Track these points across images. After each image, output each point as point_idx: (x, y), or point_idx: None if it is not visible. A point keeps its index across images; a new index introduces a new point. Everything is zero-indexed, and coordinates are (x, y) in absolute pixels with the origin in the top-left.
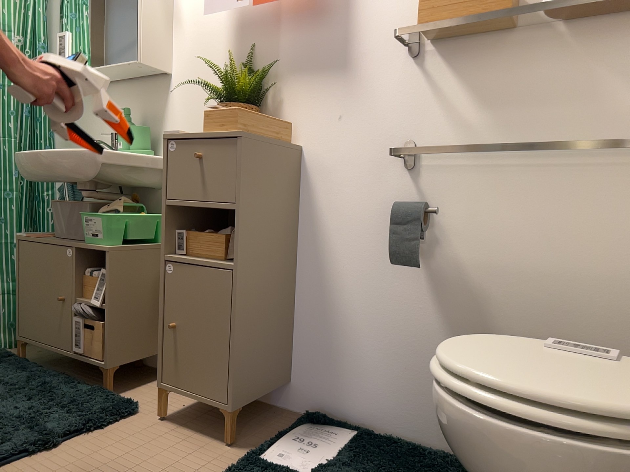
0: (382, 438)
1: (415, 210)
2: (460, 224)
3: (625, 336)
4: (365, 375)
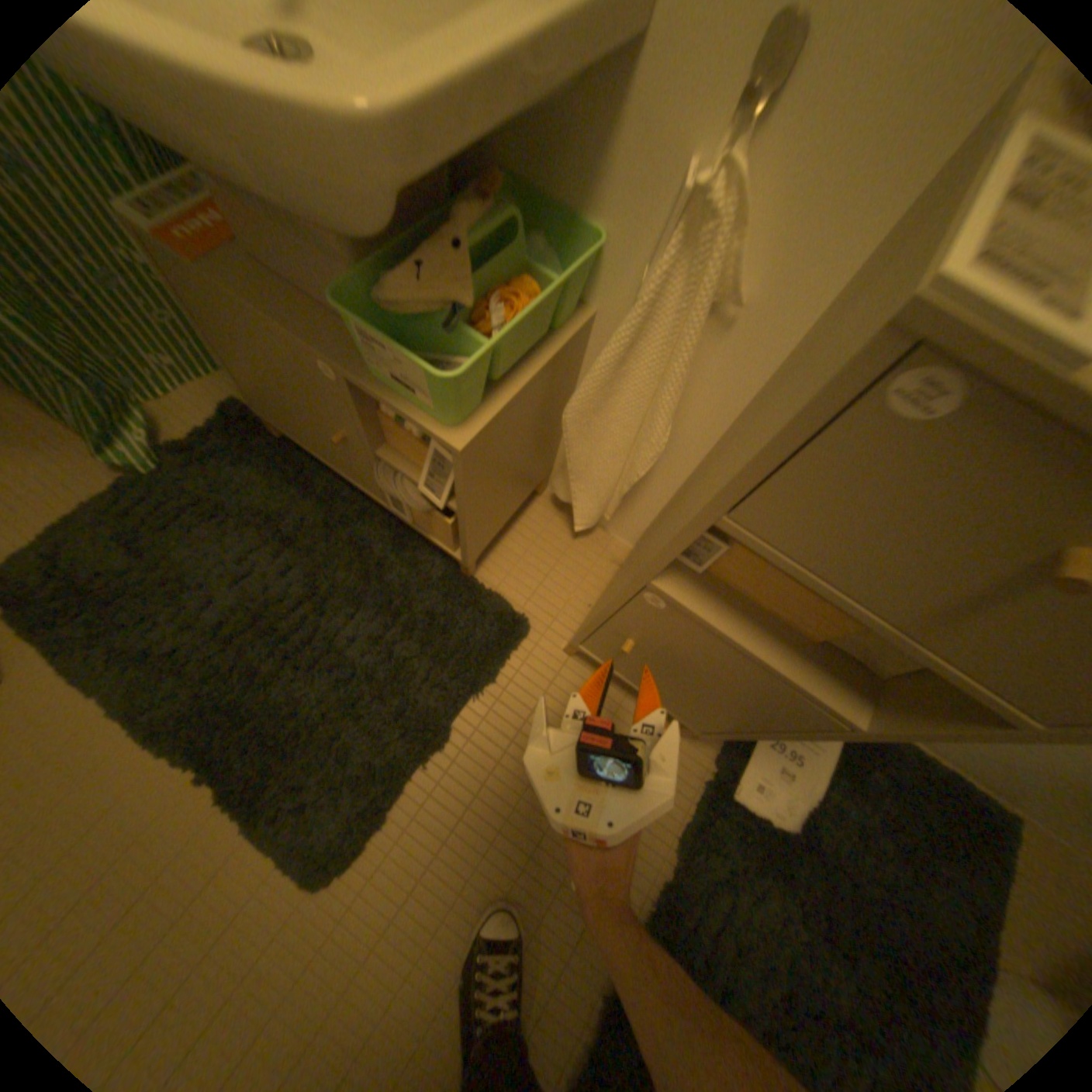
0: None
1: None
2: None
3: None
4: None
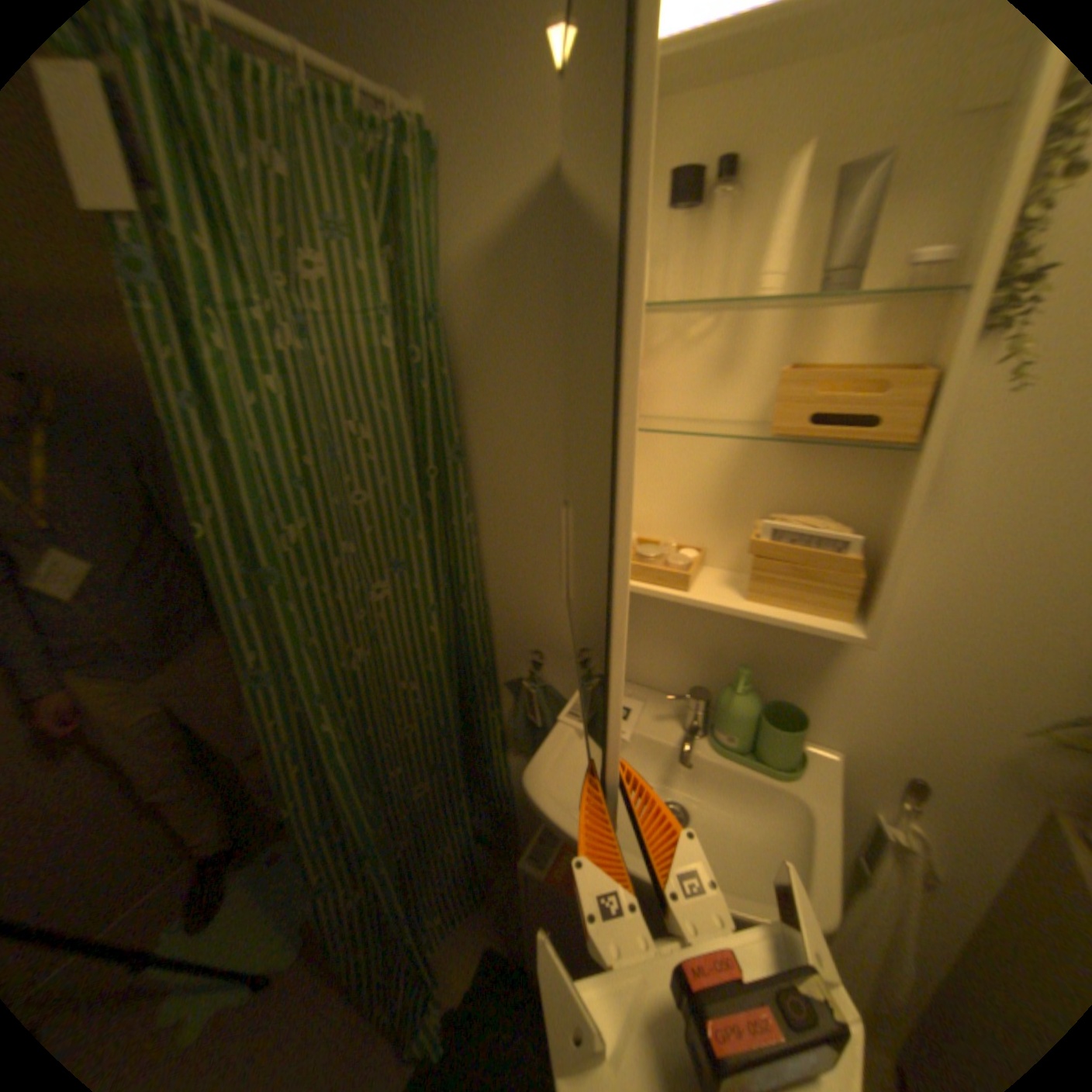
0: None
1: None
2: None
3: None
4: None
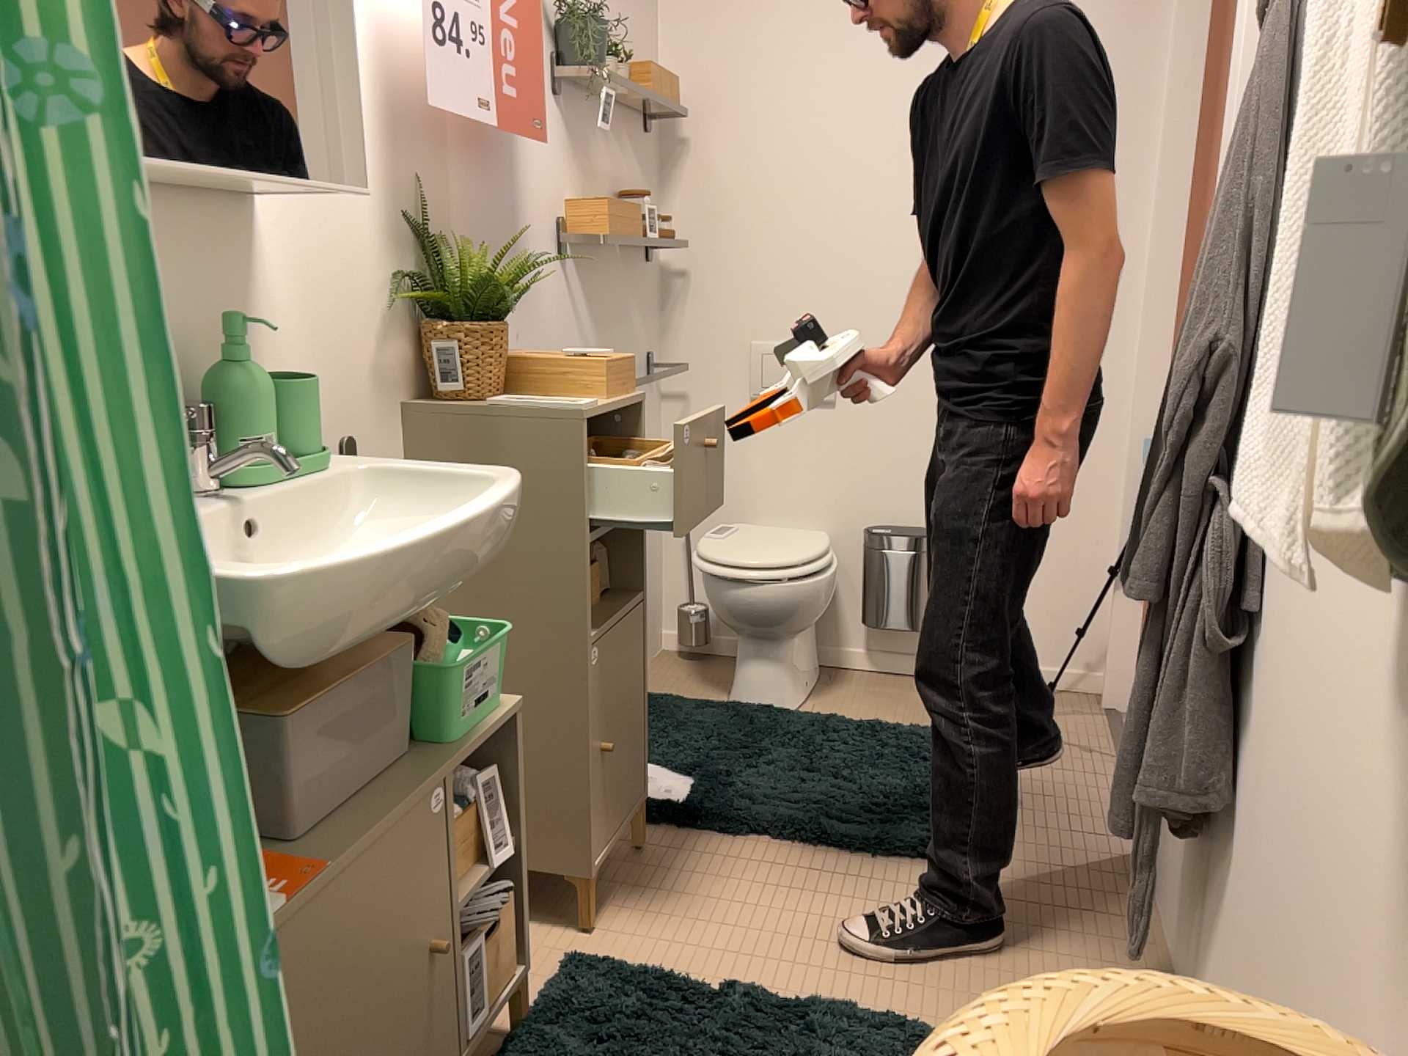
0: None
1: None
2: None
3: None
4: None
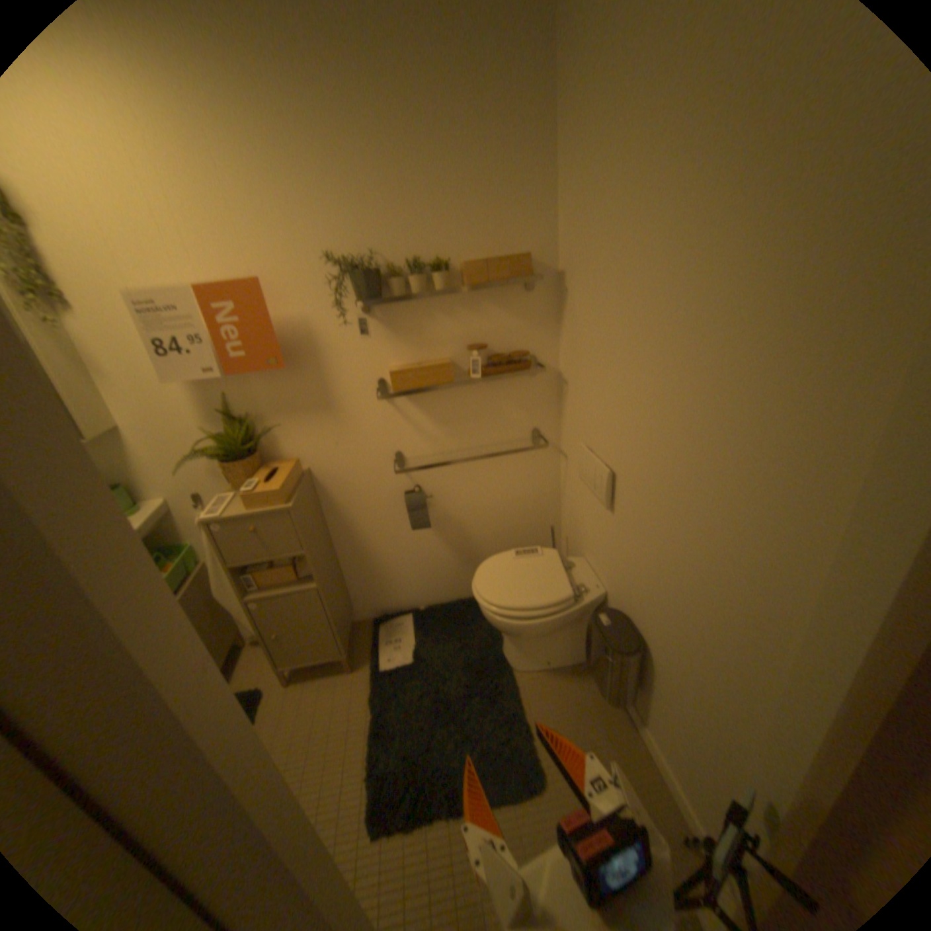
0: (426, 610)
1: (421, 501)
2: (441, 492)
3: (528, 520)
4: (404, 584)
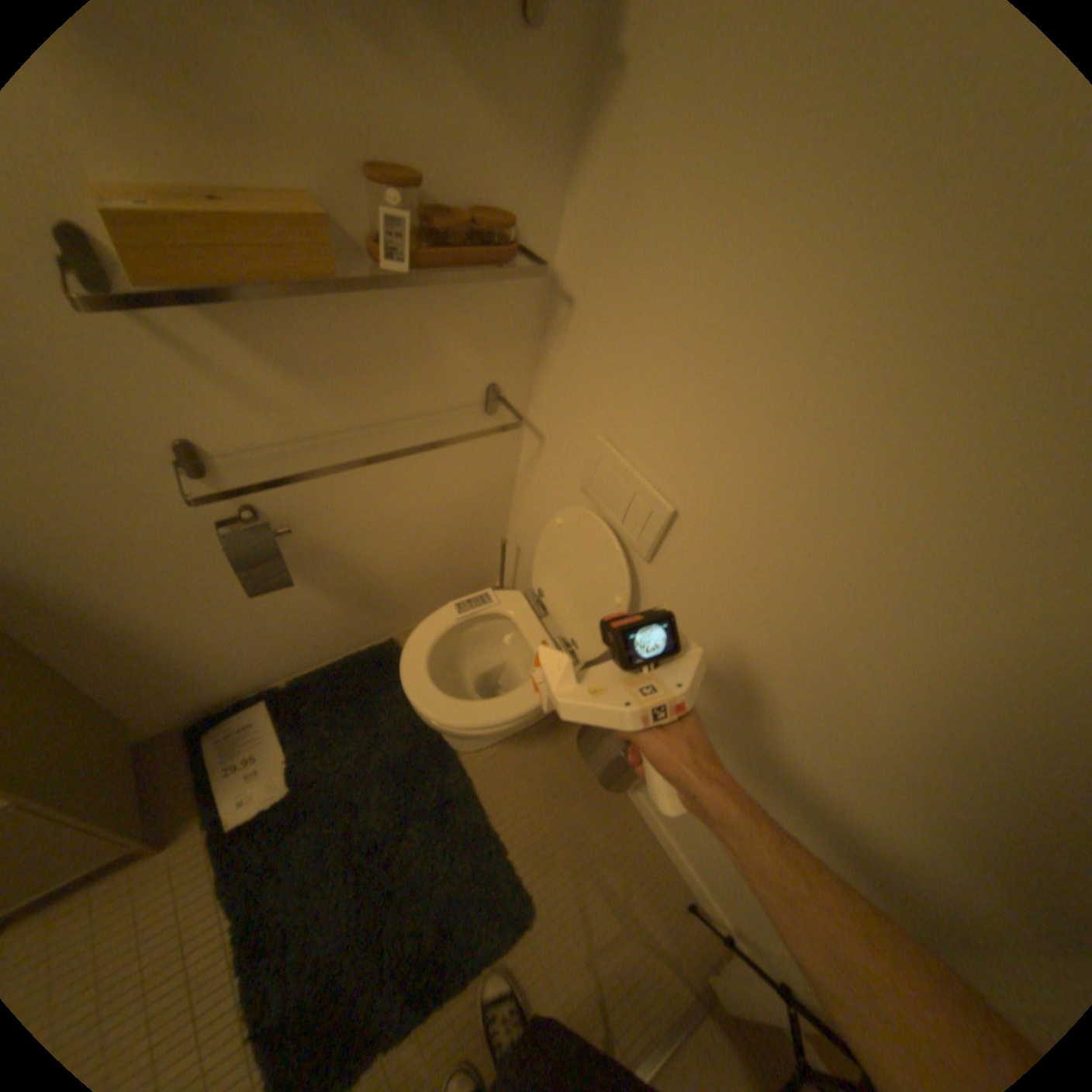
0: (291, 689)
1: (266, 546)
2: (305, 510)
3: (463, 529)
4: (238, 663)
